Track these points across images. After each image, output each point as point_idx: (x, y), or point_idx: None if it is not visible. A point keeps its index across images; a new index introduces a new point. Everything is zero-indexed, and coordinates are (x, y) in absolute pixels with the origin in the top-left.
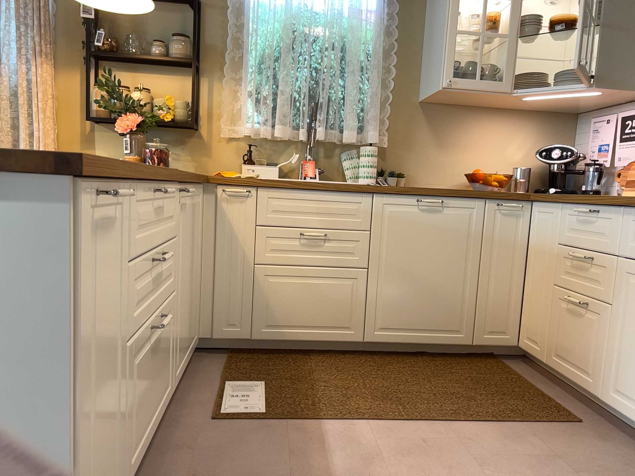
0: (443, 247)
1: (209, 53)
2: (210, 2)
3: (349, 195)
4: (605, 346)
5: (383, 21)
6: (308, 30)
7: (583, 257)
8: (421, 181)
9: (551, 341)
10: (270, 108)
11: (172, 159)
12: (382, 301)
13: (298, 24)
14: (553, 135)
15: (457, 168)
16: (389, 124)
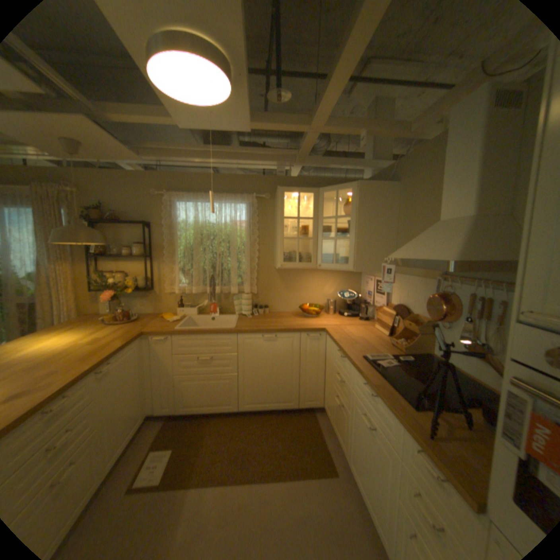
0: (278, 359)
1: (156, 248)
2: (154, 221)
3: (223, 335)
4: (348, 434)
5: (250, 227)
6: (207, 235)
7: (339, 380)
8: (278, 308)
9: (333, 415)
10: (190, 276)
11: (140, 305)
12: (246, 389)
13: (204, 230)
14: (348, 280)
15: (297, 300)
16: (258, 279)
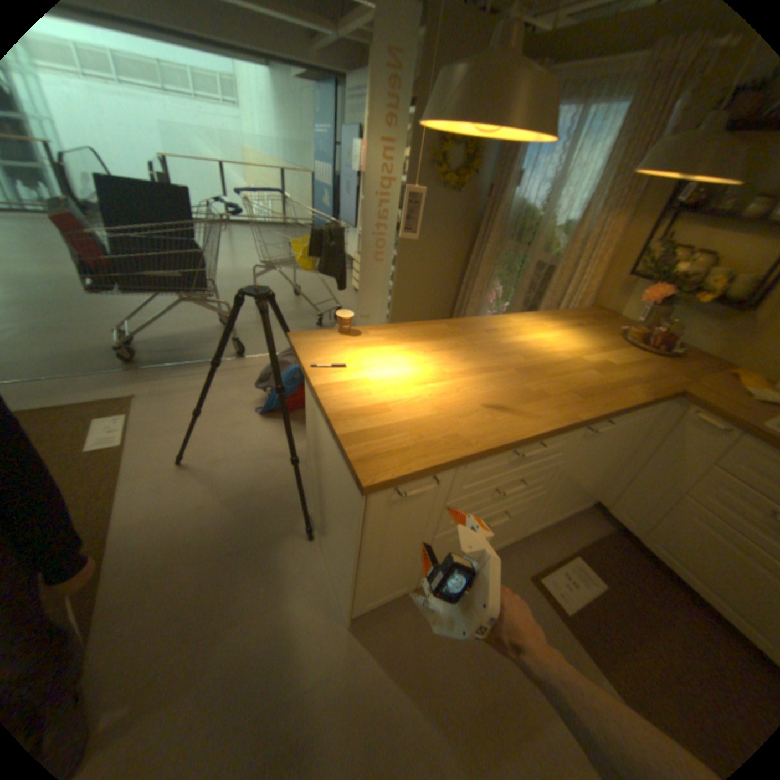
0: None
1: None
2: None
3: None
4: None
5: None
6: None
7: None
8: None
9: None
10: None
11: (699, 330)
12: None
13: None
14: None
15: None
16: None
